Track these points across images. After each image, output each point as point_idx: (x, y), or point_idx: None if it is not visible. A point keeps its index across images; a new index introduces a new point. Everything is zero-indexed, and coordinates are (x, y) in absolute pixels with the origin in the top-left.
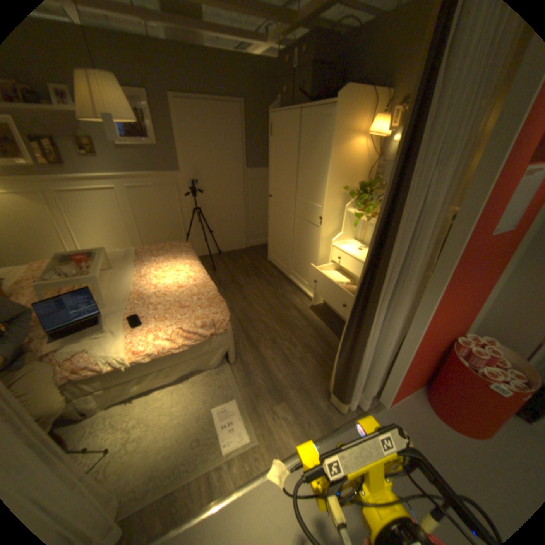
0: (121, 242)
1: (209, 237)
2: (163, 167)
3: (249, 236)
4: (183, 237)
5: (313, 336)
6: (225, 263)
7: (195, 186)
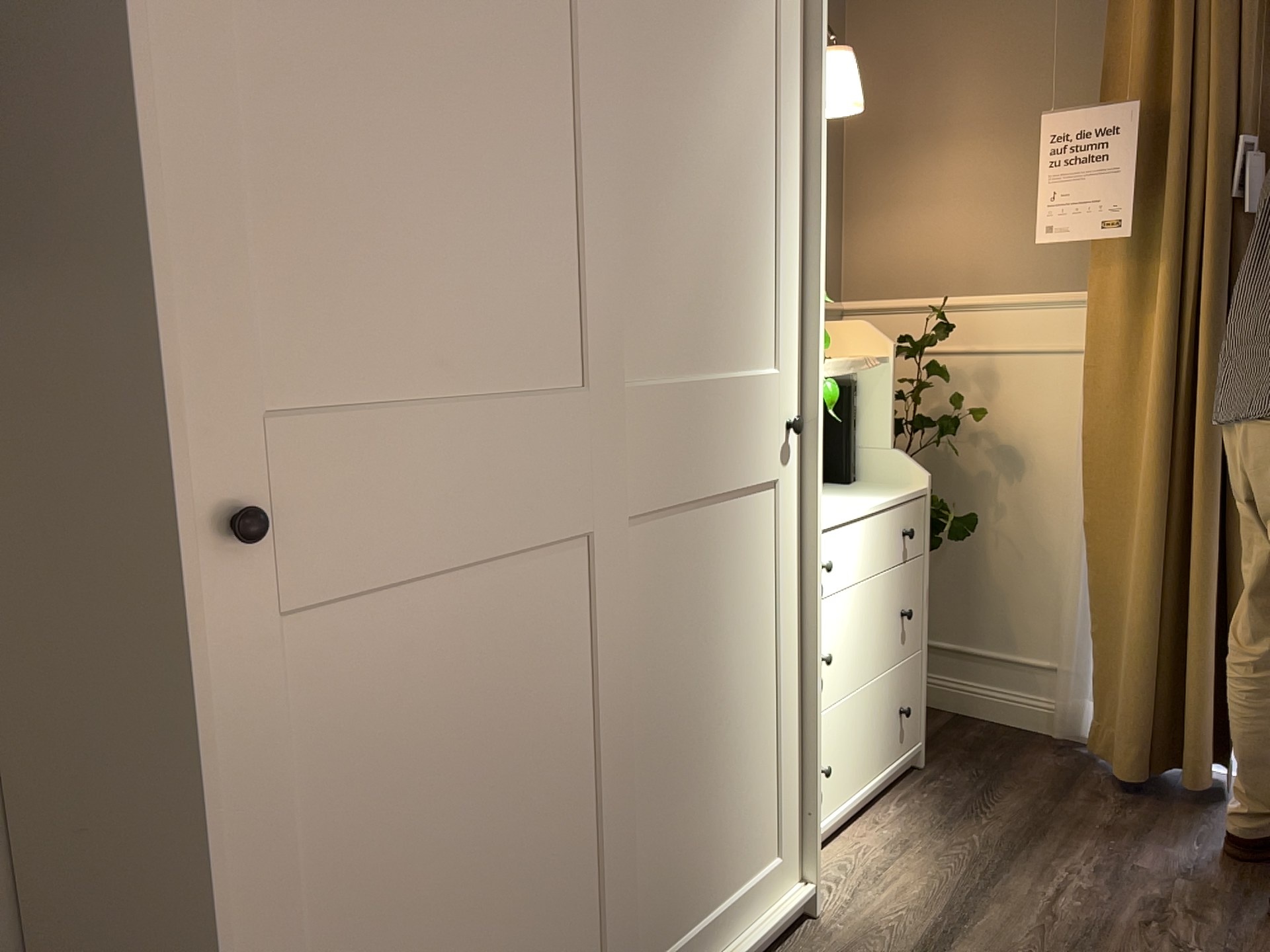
0: None
1: None
2: None
3: None
4: None
5: (1041, 875)
6: None
7: None
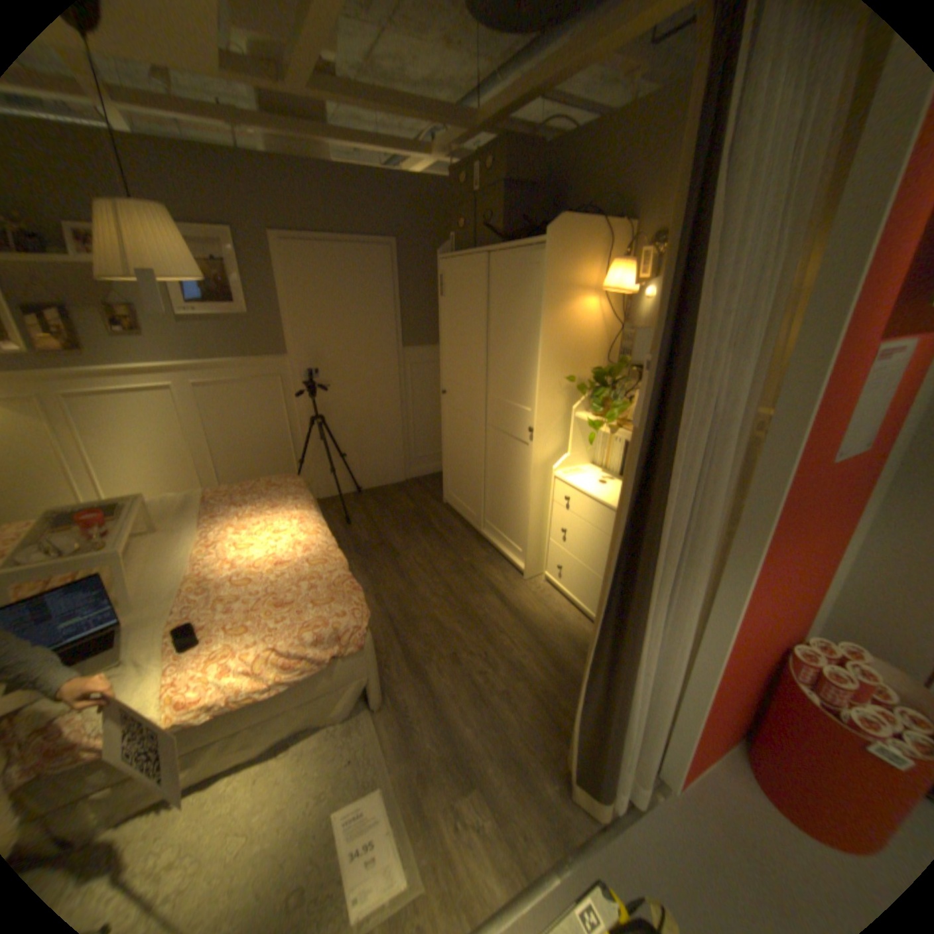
0: (180, 479)
1: (340, 464)
2: (259, 349)
3: (410, 459)
4: (293, 465)
5: (527, 645)
6: (368, 510)
7: (314, 379)
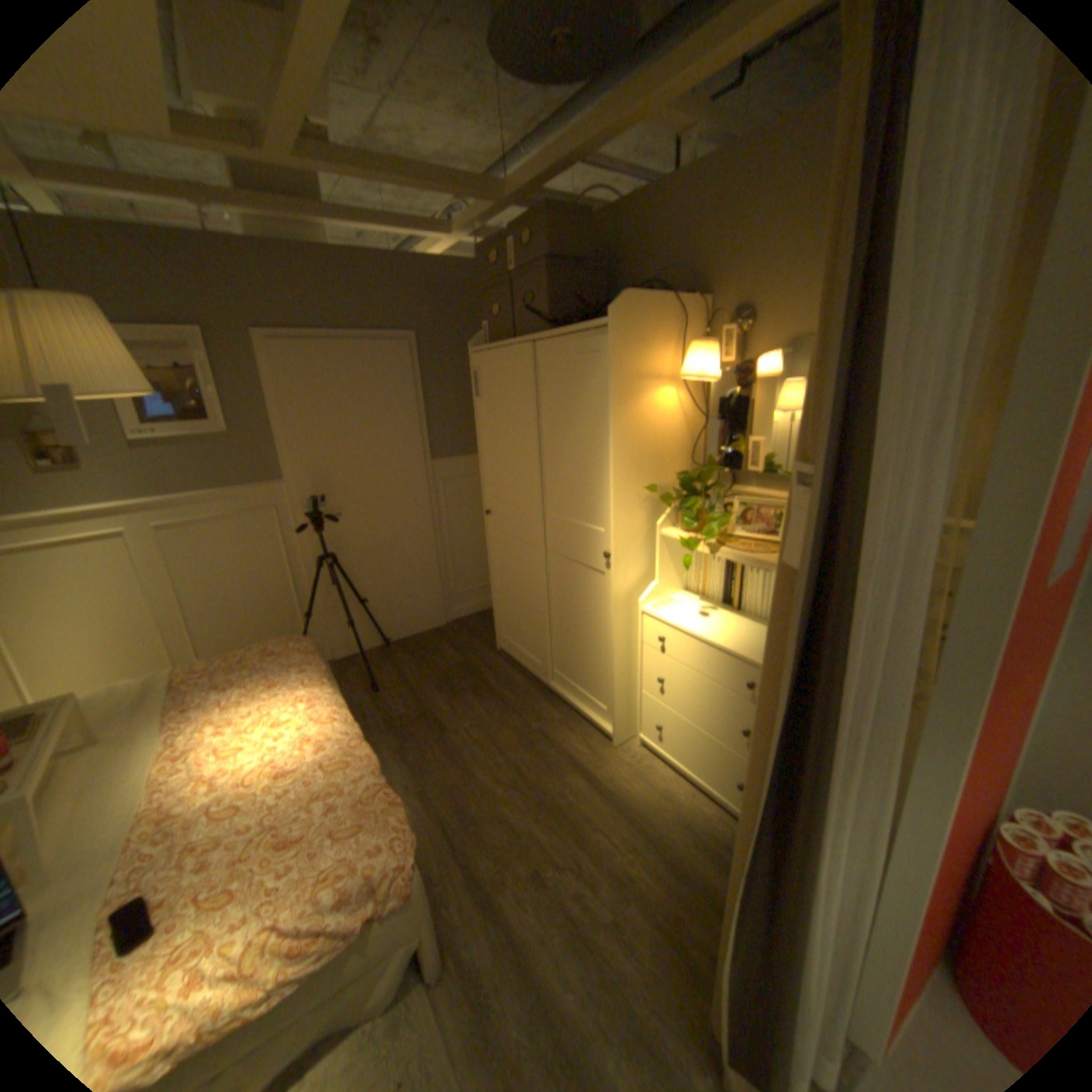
0: (141, 654)
1: (360, 612)
2: (245, 475)
3: (451, 596)
4: (297, 620)
5: (632, 846)
6: (401, 670)
7: (321, 508)
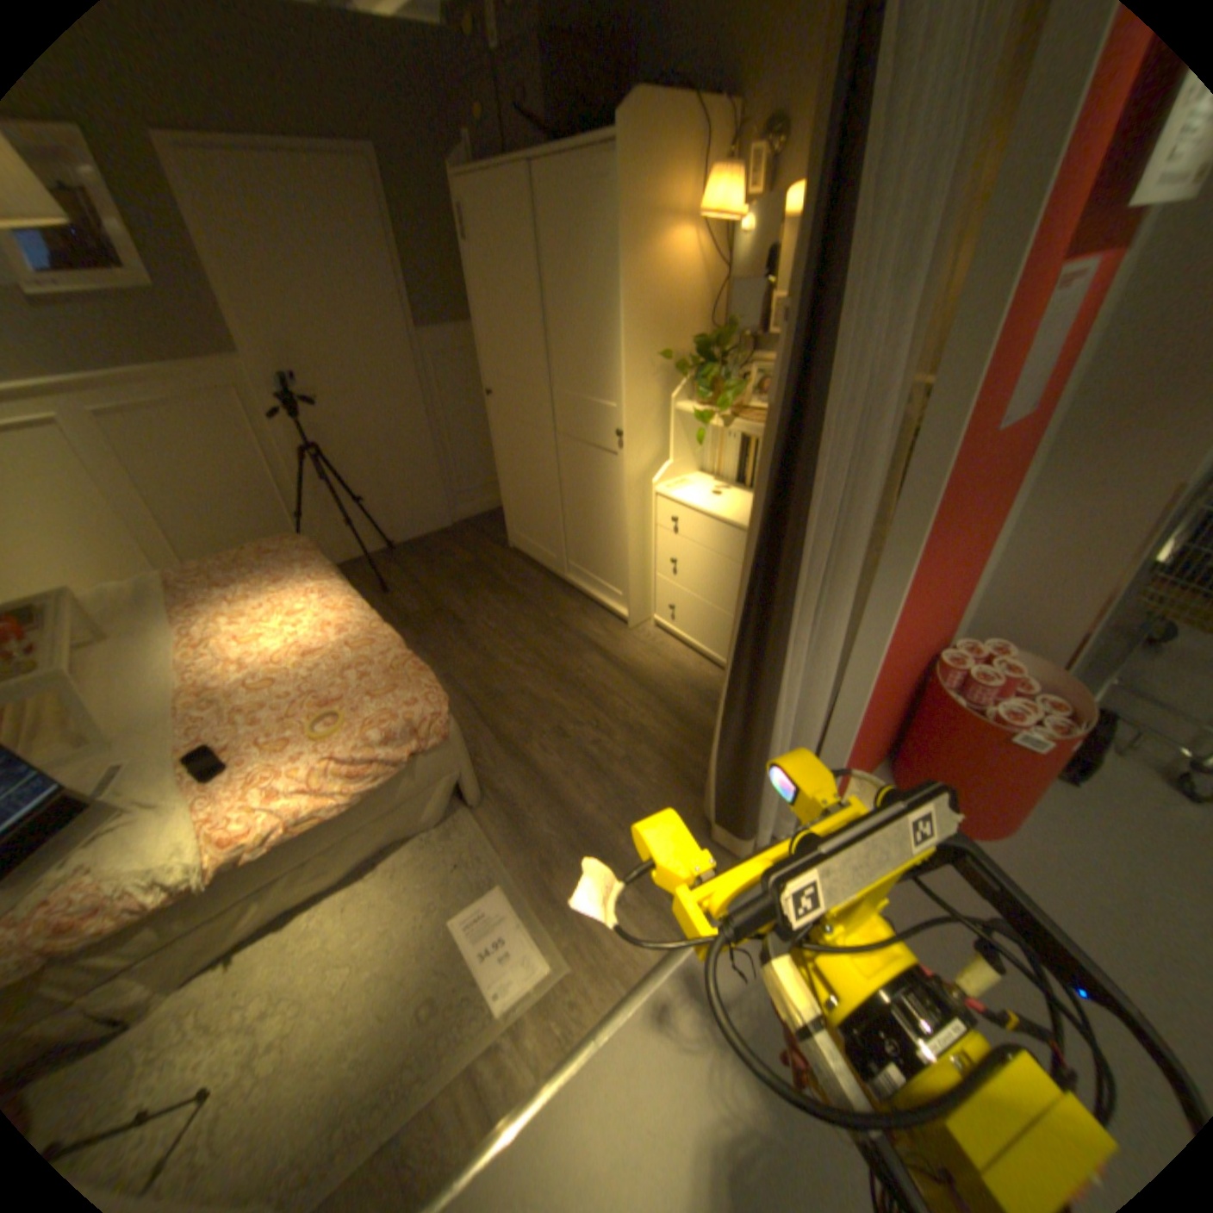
0: (118, 561)
1: (356, 513)
2: (189, 347)
3: (455, 495)
4: (287, 522)
5: (643, 703)
6: (409, 571)
7: (291, 390)
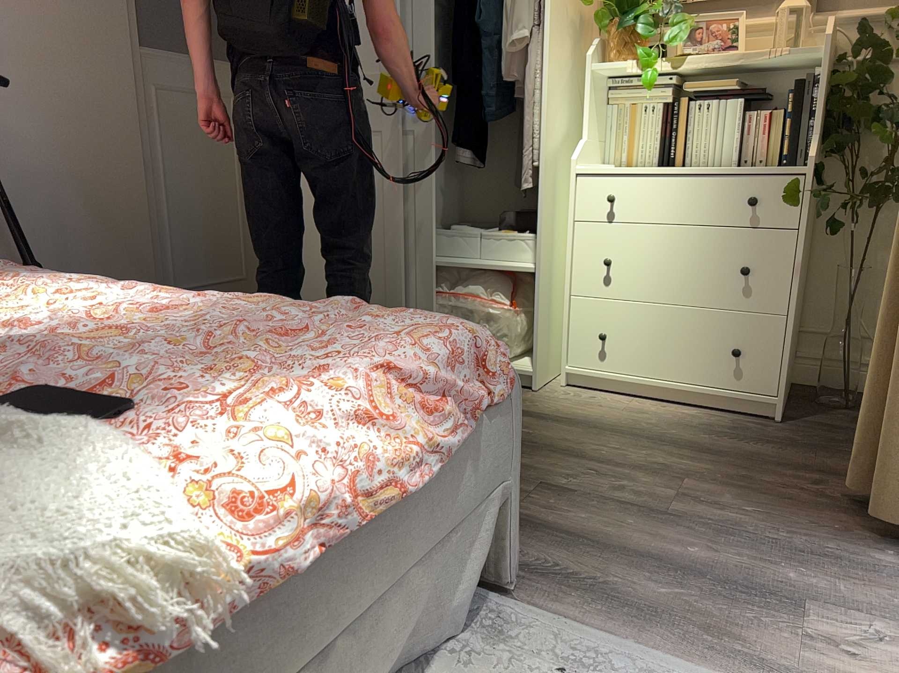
0: None
1: None
2: None
3: None
4: None
5: (637, 448)
6: None
7: None
